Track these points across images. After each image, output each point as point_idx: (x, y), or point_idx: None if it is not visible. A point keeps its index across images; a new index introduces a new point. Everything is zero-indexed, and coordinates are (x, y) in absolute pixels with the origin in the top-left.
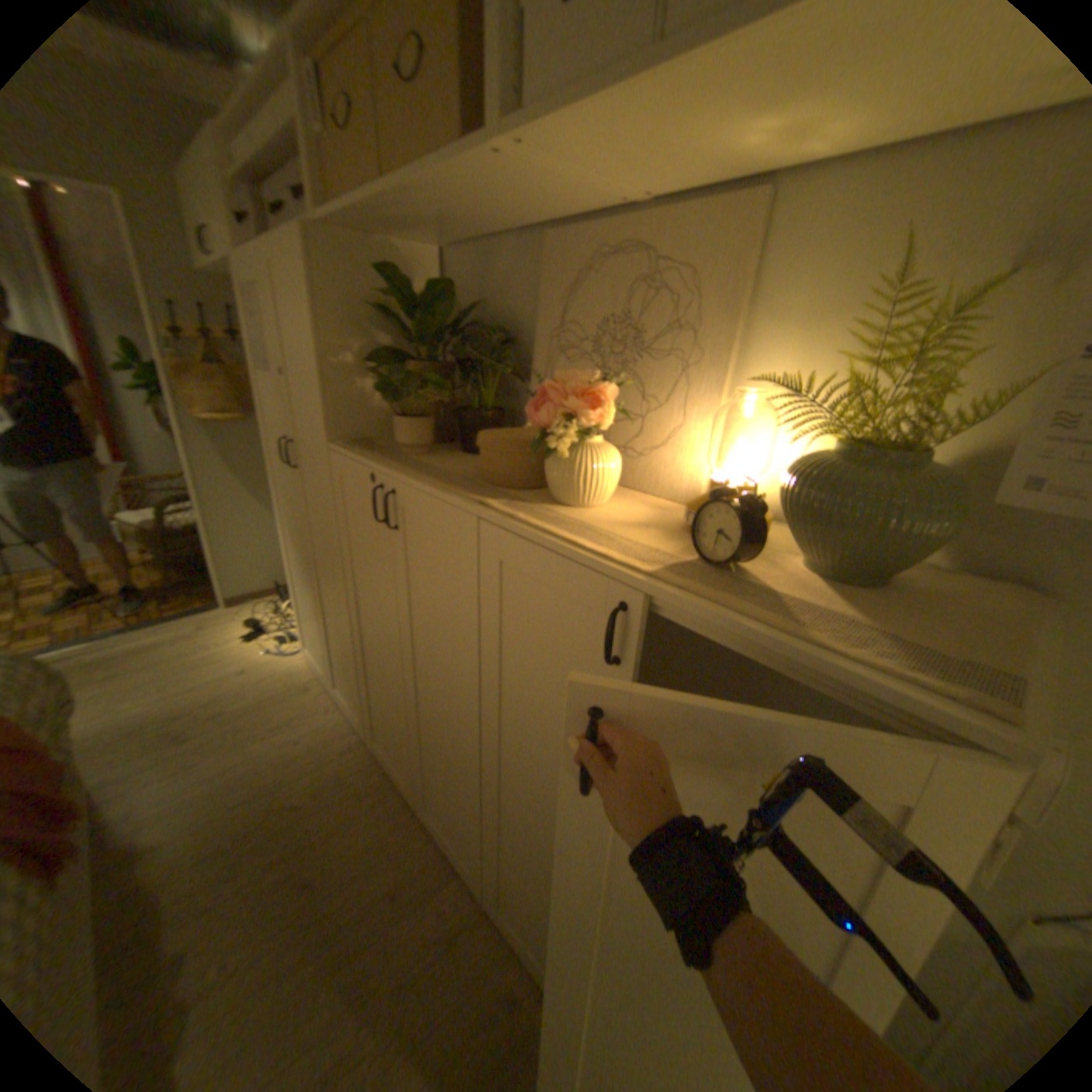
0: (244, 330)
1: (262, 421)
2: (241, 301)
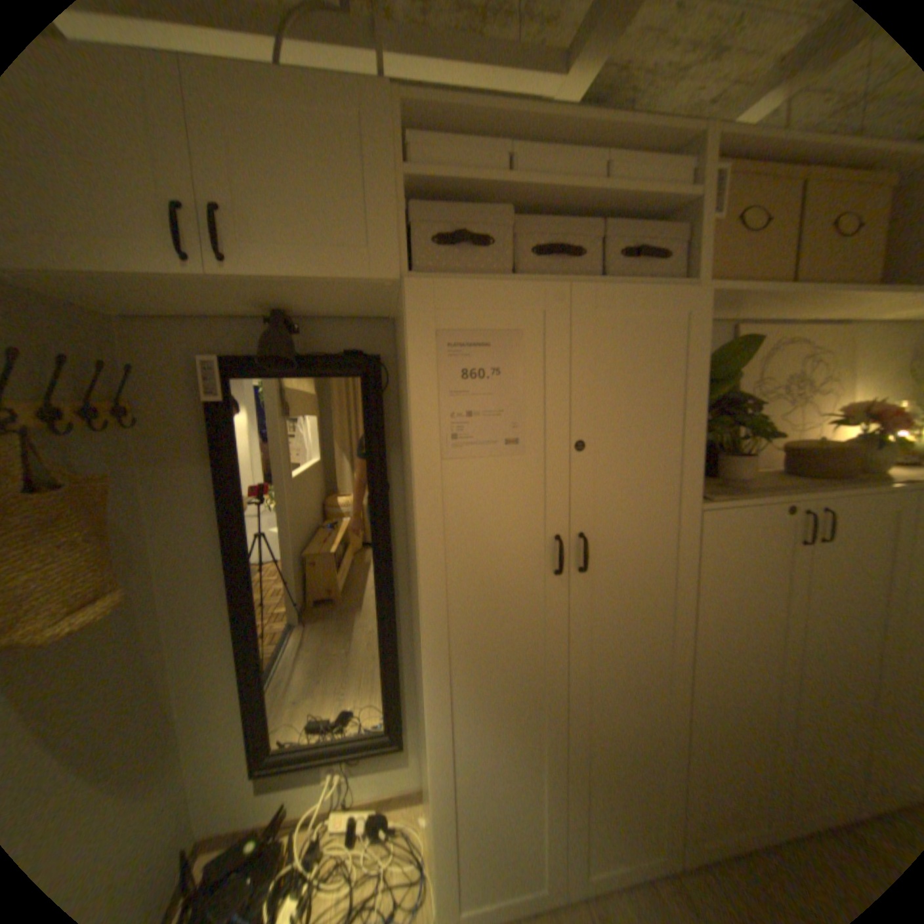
0: (411, 399)
1: (428, 543)
2: (419, 353)
